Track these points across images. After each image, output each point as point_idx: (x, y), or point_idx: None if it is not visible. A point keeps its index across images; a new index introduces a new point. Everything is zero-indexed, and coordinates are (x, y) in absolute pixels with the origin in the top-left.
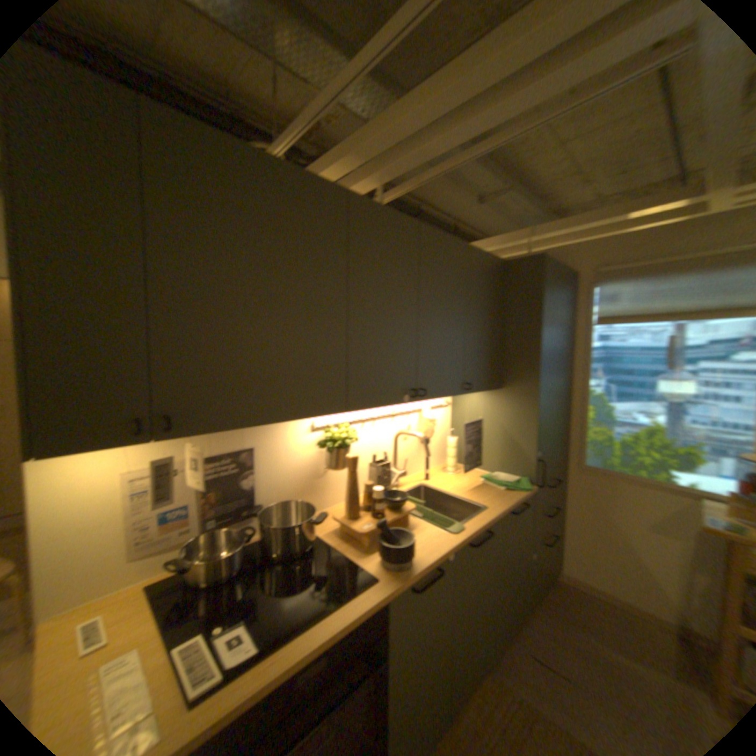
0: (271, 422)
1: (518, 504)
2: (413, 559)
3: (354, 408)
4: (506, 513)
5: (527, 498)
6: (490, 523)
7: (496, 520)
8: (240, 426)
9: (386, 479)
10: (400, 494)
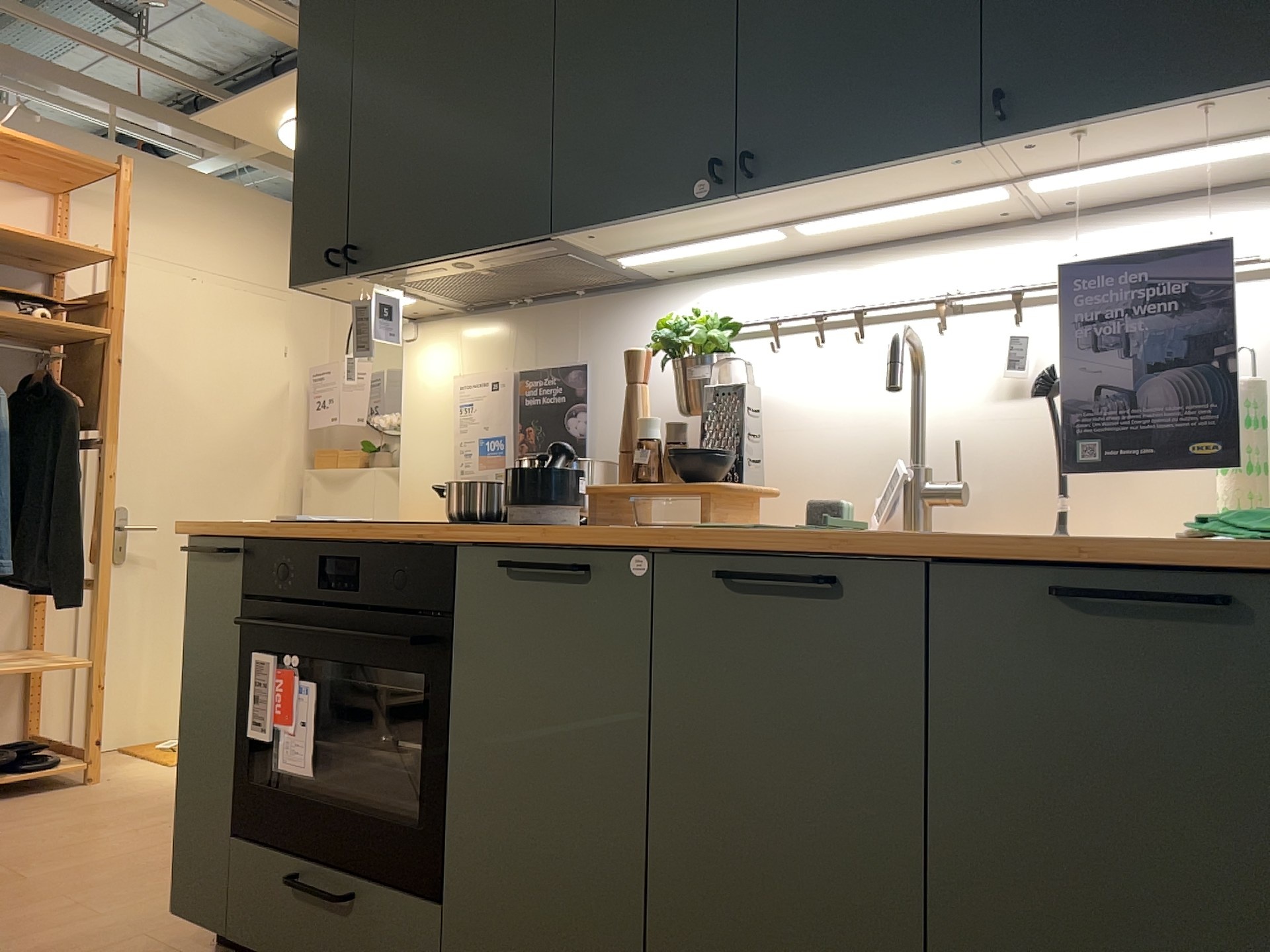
0: (452, 258)
1: (1098, 554)
2: (559, 527)
3: (595, 232)
4: (952, 545)
5: (1206, 553)
6: (833, 545)
7: (871, 547)
8: (423, 265)
9: (741, 433)
10: (722, 455)
